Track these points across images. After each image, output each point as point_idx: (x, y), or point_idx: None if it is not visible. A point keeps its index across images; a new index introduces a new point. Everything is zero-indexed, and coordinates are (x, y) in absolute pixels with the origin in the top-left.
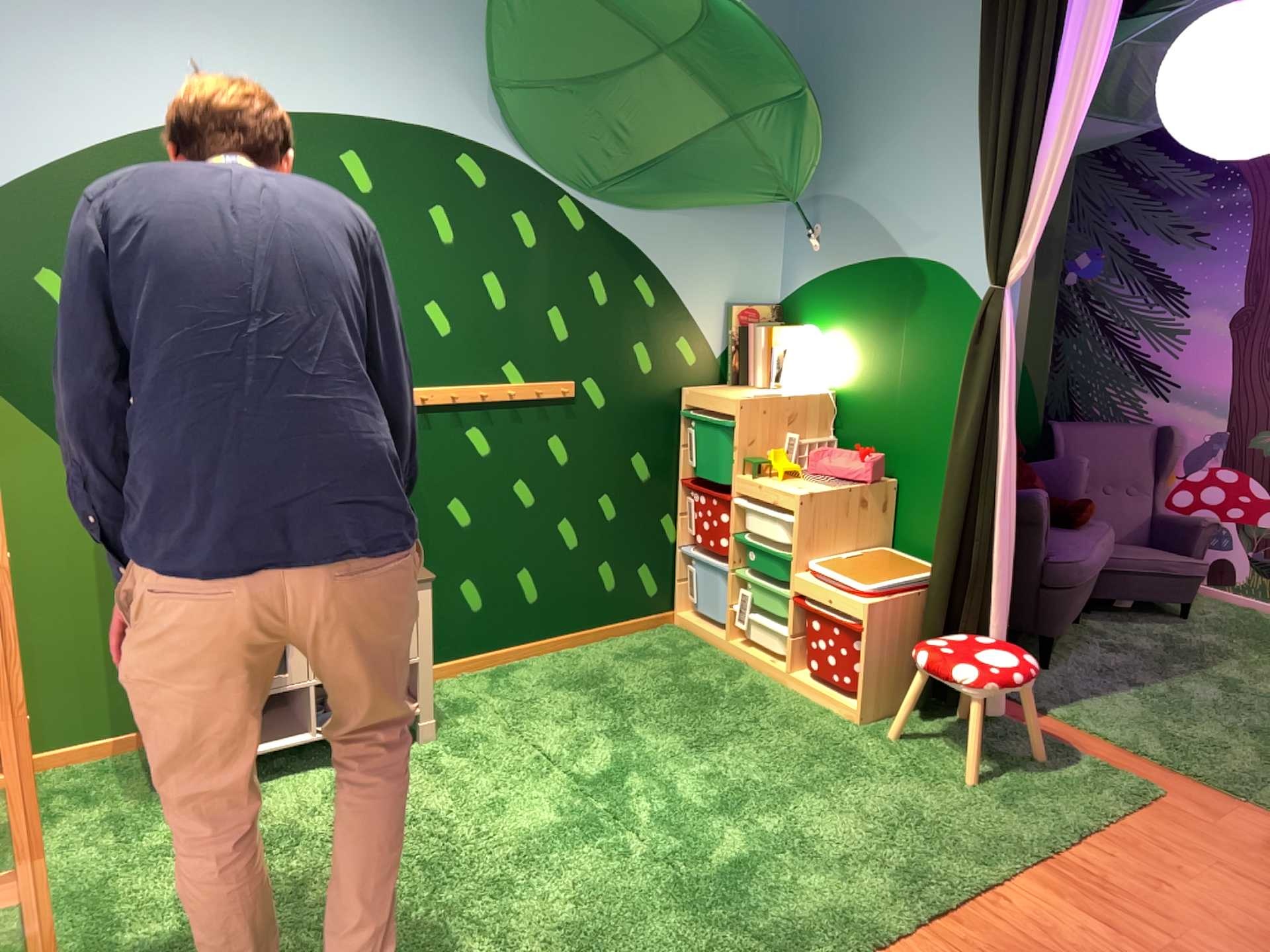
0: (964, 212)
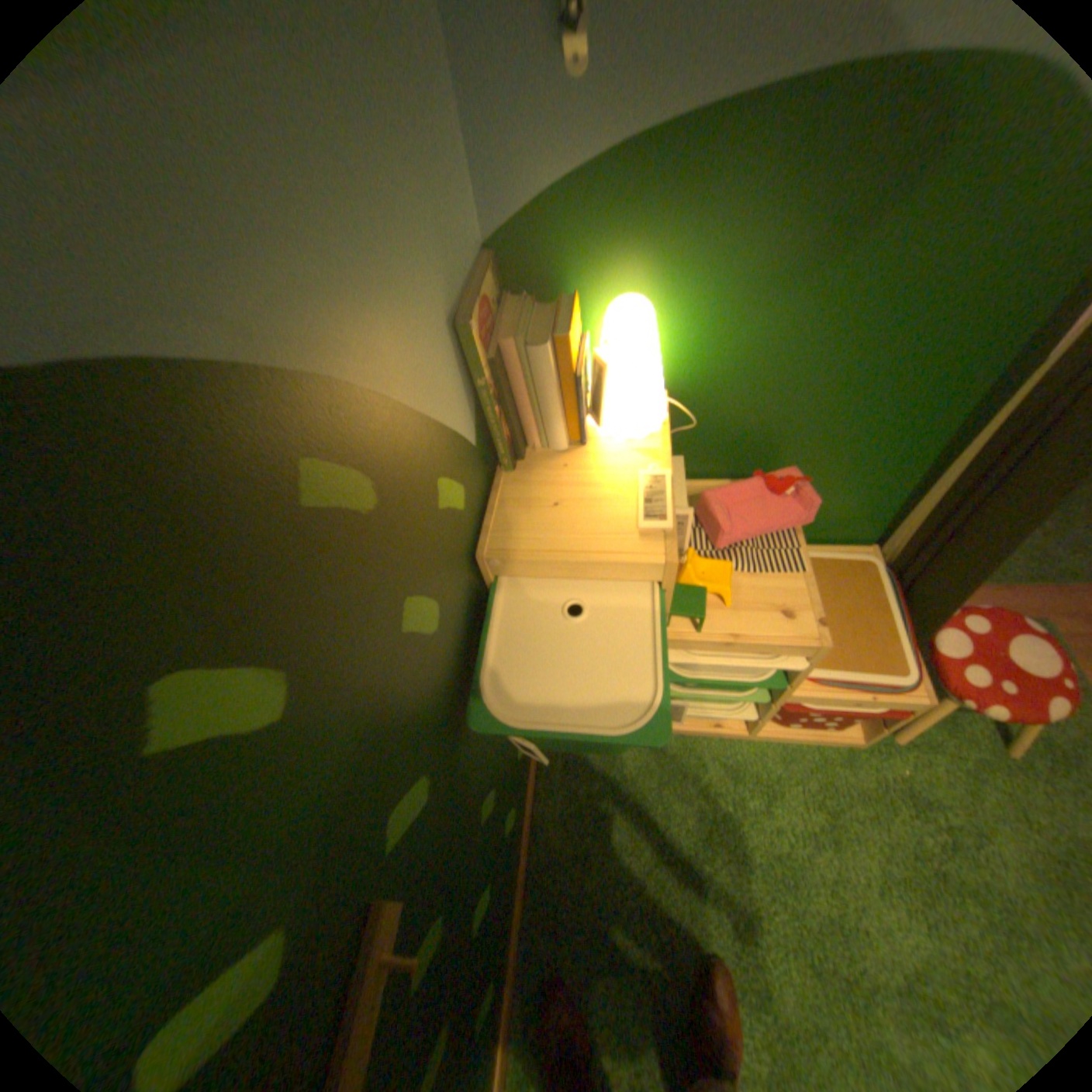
0: None
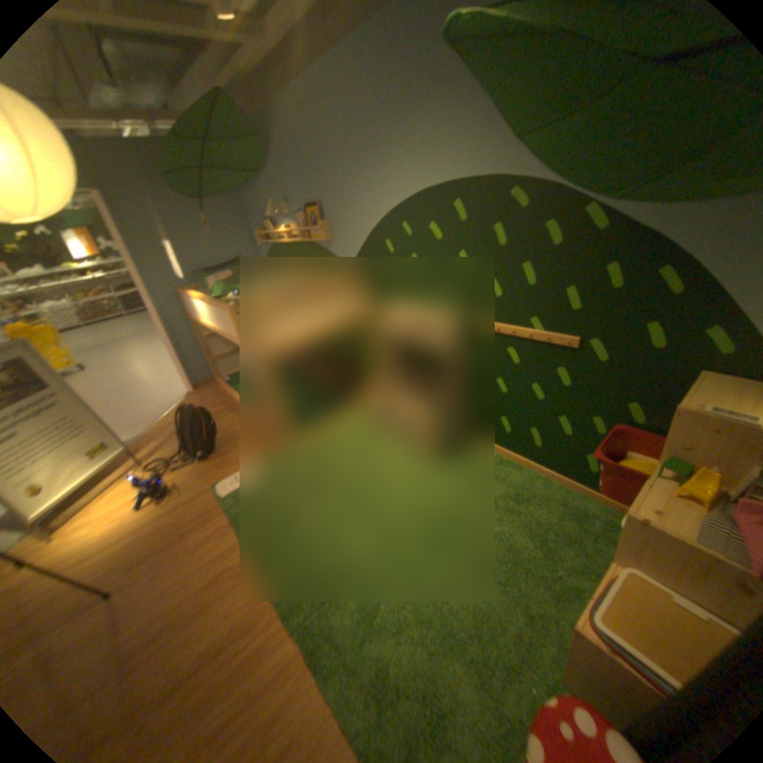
0: None
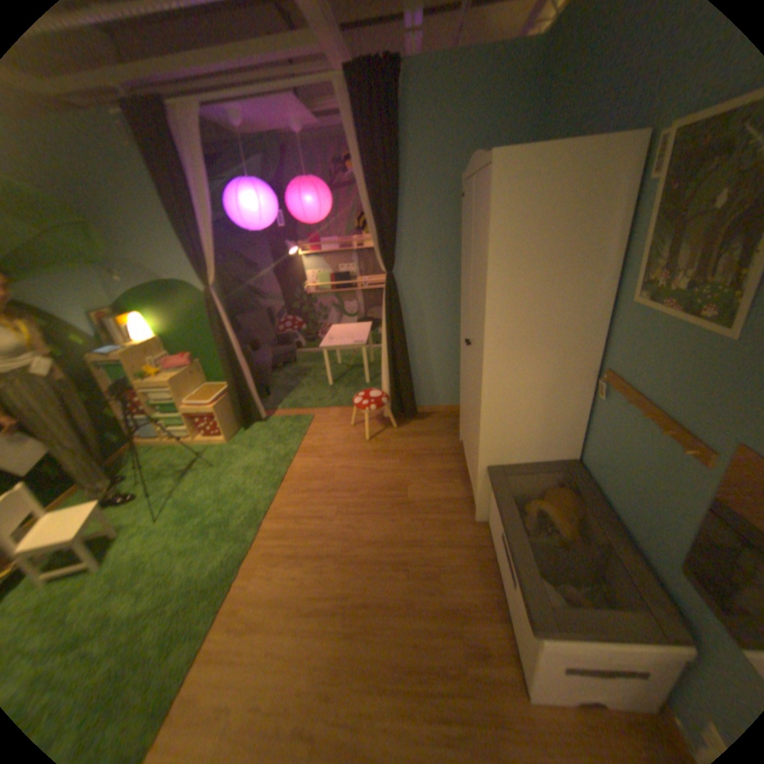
0: (181, 260)
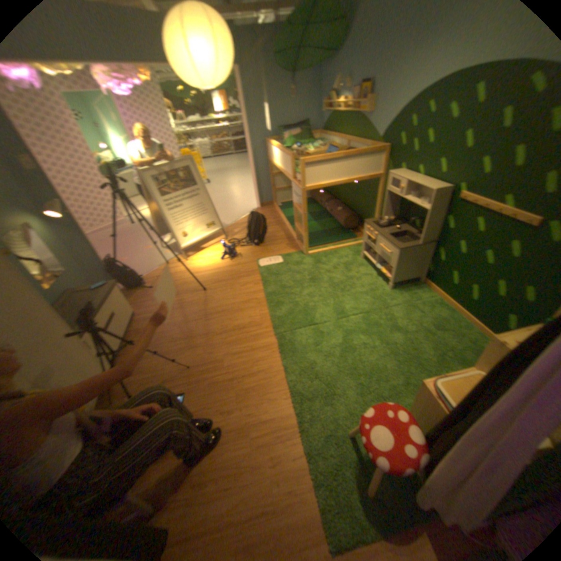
0: None
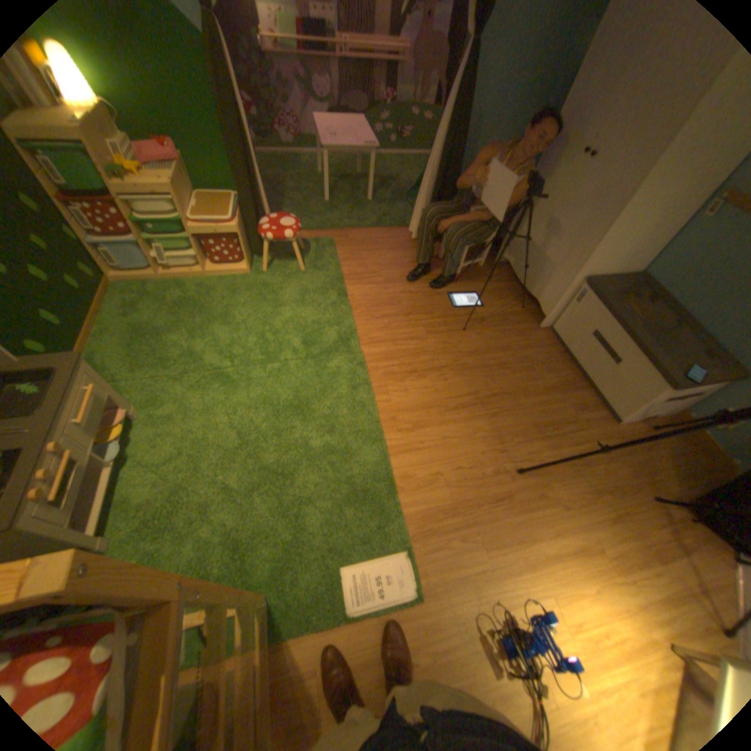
0: None
